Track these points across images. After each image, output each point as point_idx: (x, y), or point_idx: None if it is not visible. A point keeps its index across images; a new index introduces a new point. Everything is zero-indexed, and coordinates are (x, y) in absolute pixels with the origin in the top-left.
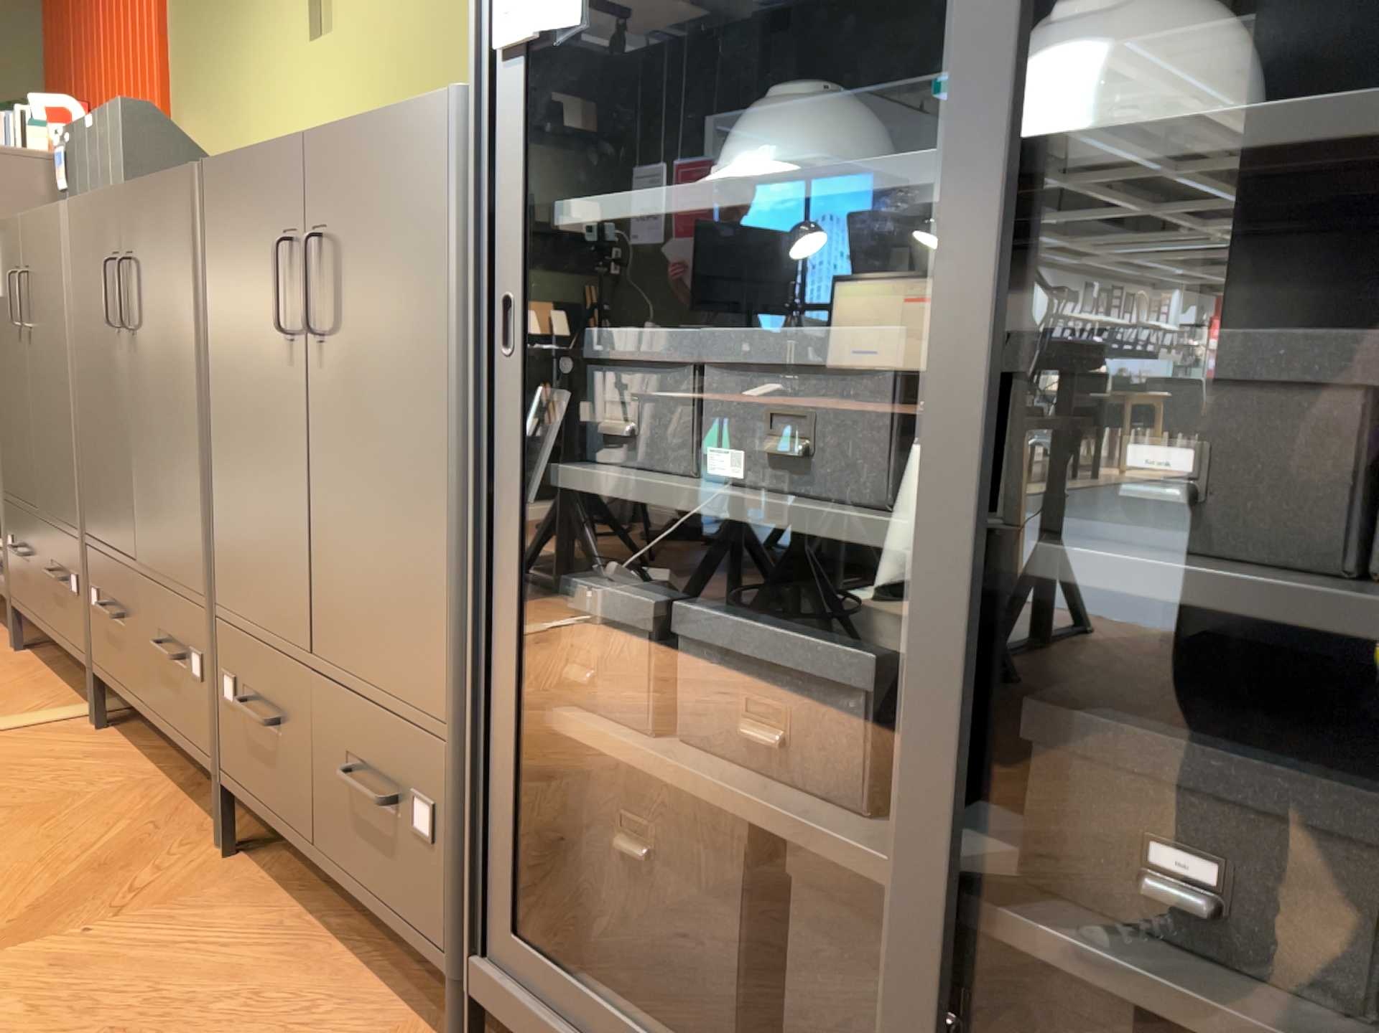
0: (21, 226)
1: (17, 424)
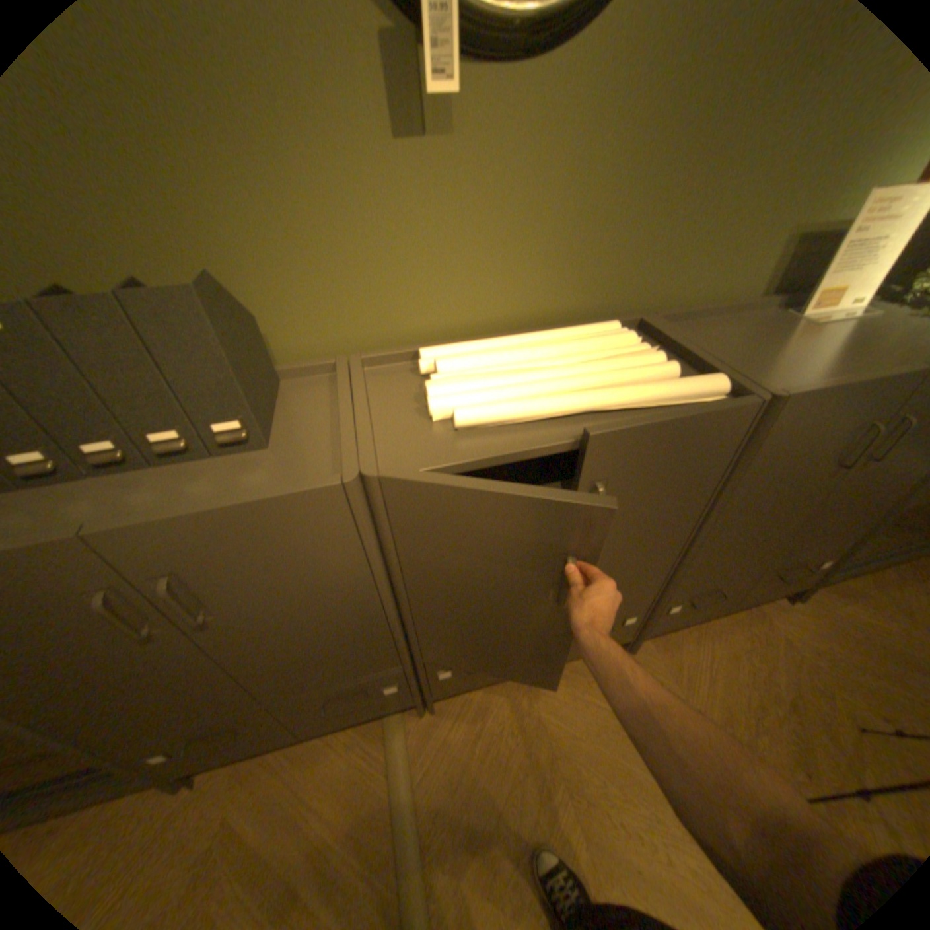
0: (81, 543)
1: (151, 695)
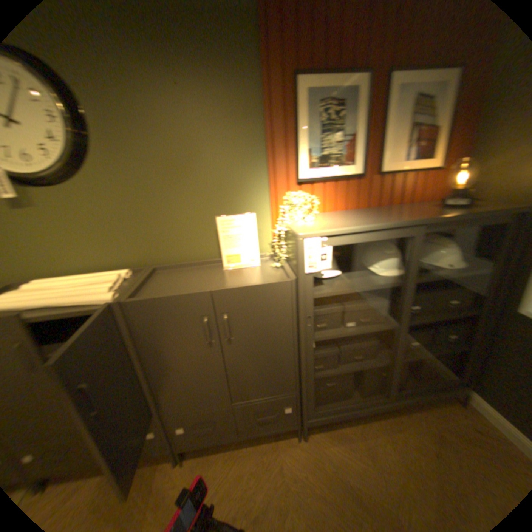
0: None
1: None
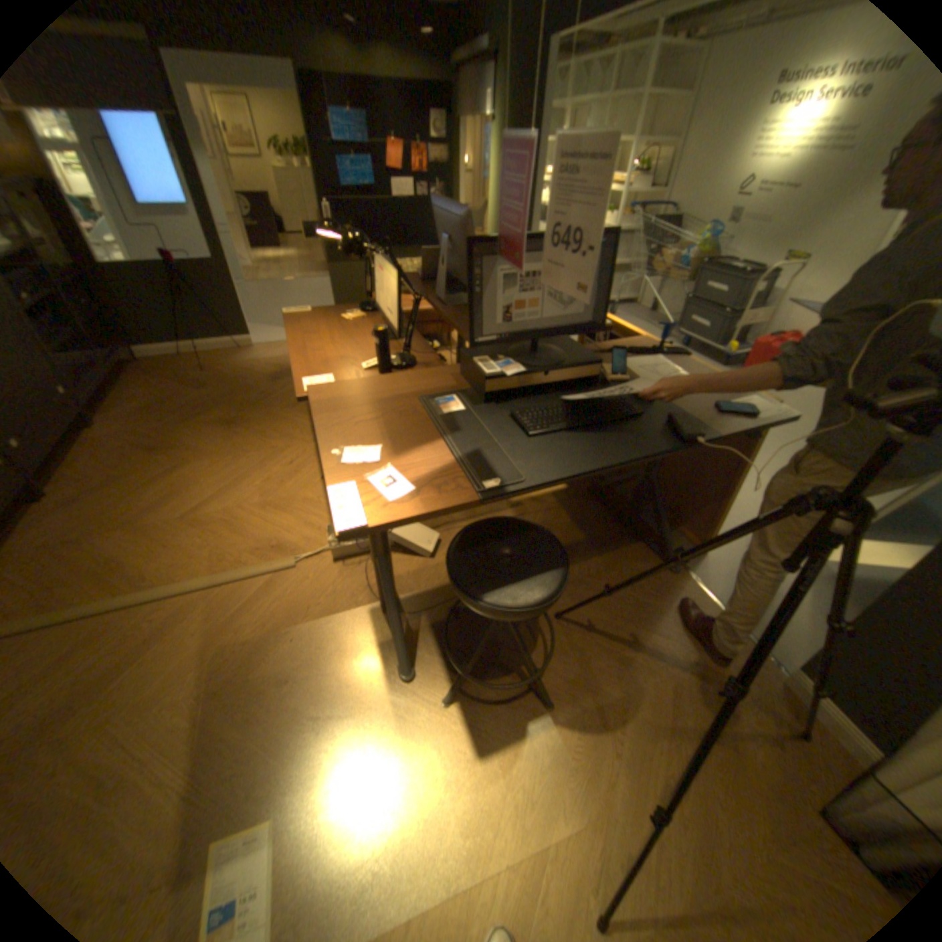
0: None
1: None
